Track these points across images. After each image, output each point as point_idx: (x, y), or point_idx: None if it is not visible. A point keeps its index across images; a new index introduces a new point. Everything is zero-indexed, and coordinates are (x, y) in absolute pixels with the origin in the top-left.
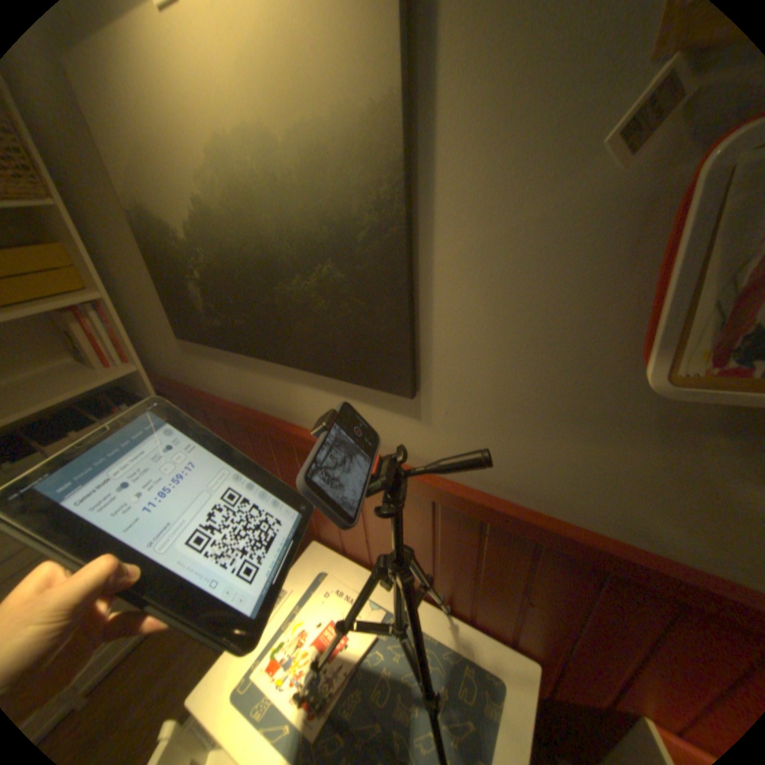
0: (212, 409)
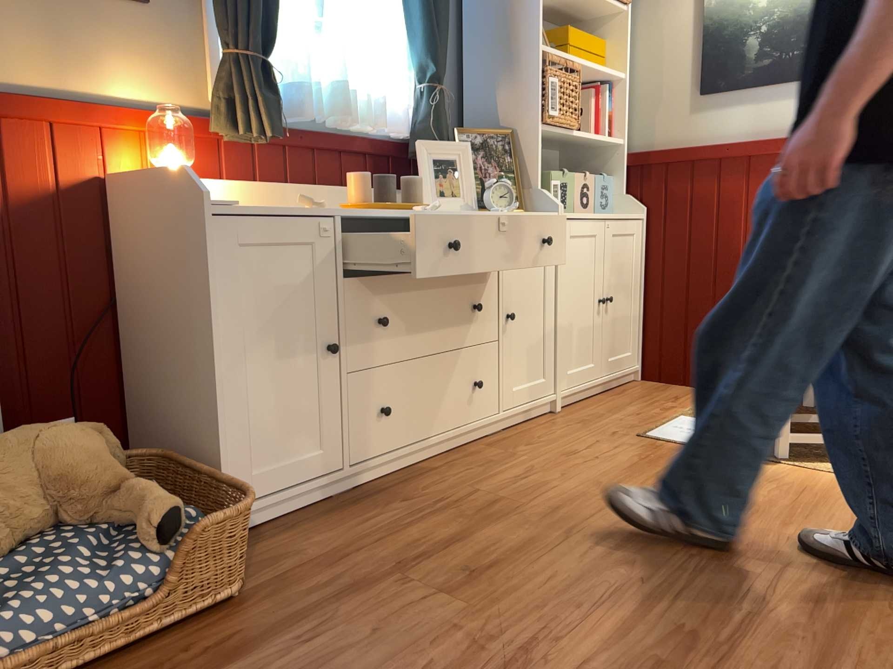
0: (714, 152)
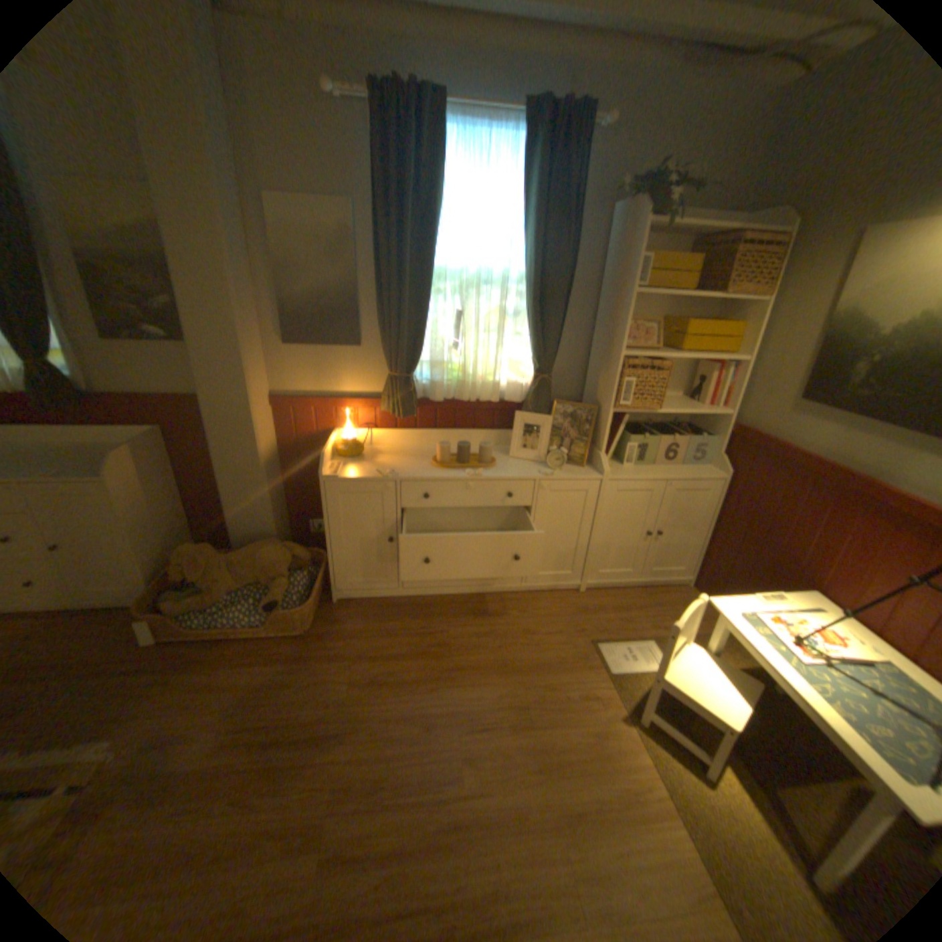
0: (793, 455)
